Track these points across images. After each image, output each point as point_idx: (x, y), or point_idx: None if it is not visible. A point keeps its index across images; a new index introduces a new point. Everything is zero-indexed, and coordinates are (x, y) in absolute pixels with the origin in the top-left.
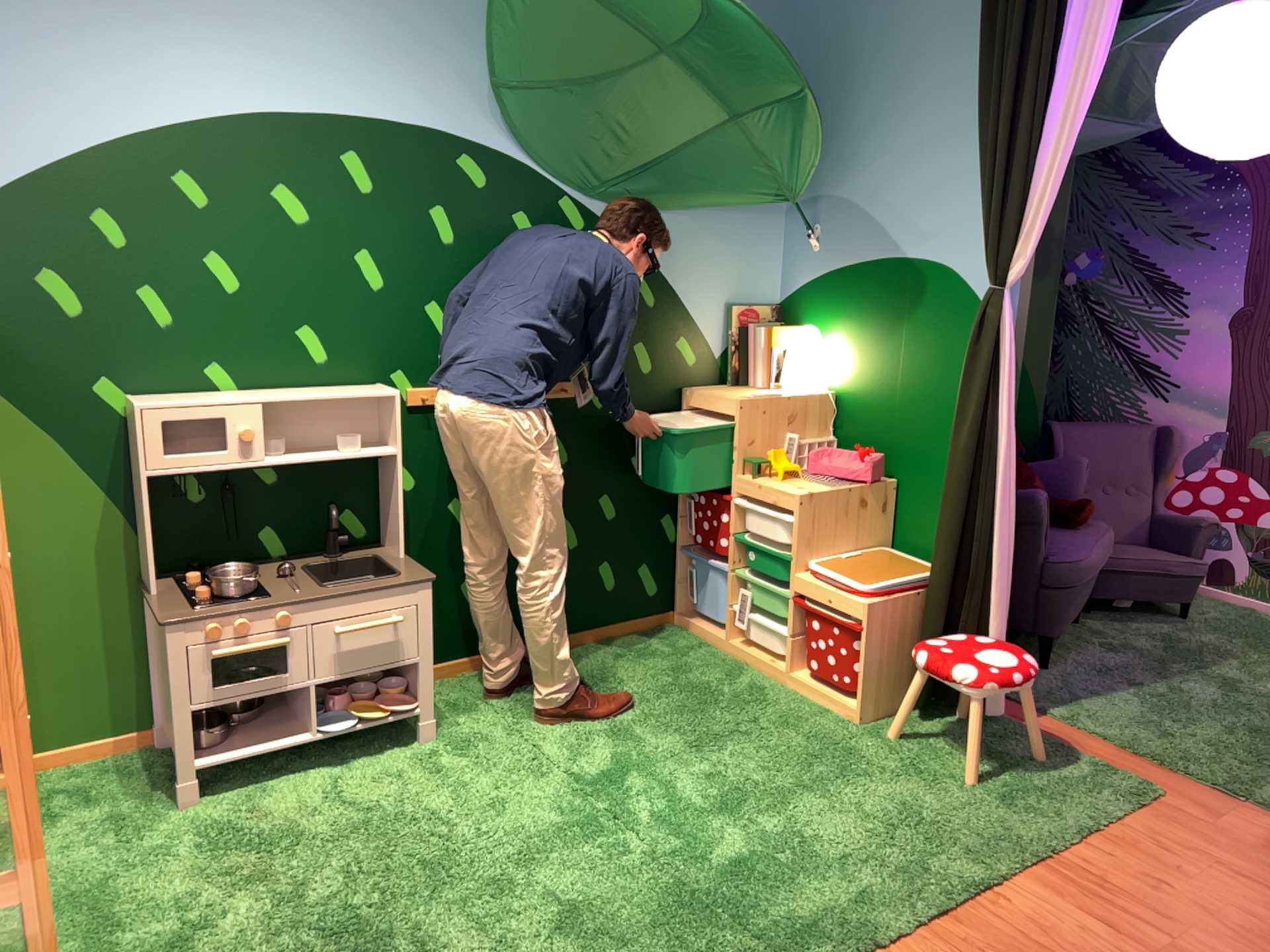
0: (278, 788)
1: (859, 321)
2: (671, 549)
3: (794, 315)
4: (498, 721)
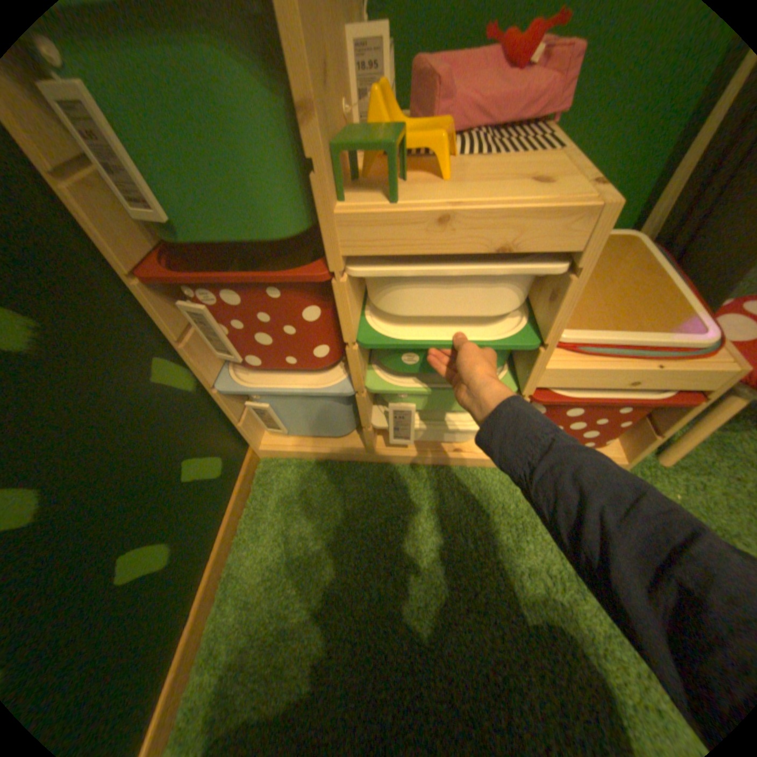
0: None
1: None
2: (203, 398)
3: None
4: None
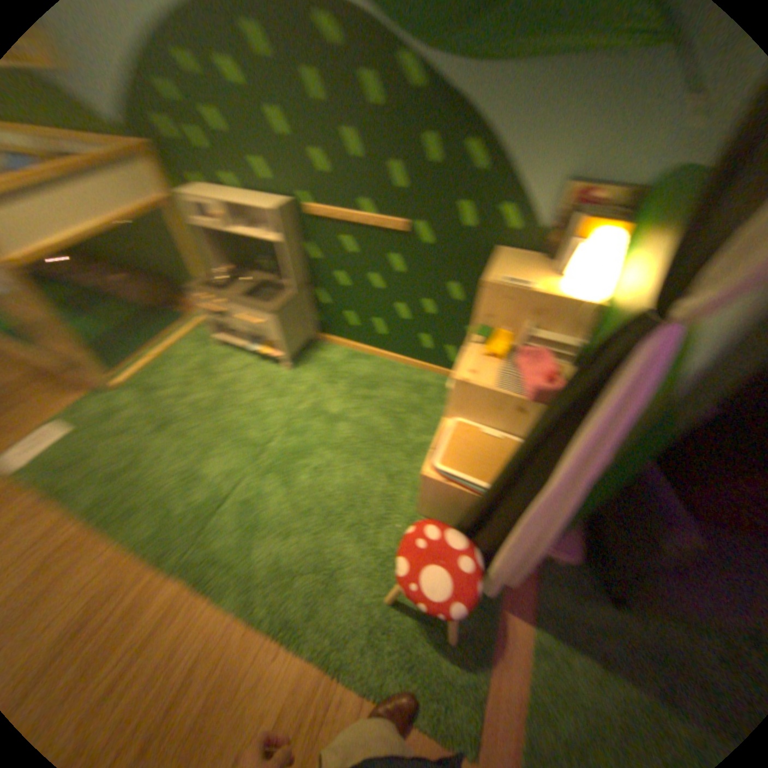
0: (234, 358)
1: (649, 246)
2: None
3: (640, 207)
4: (317, 379)
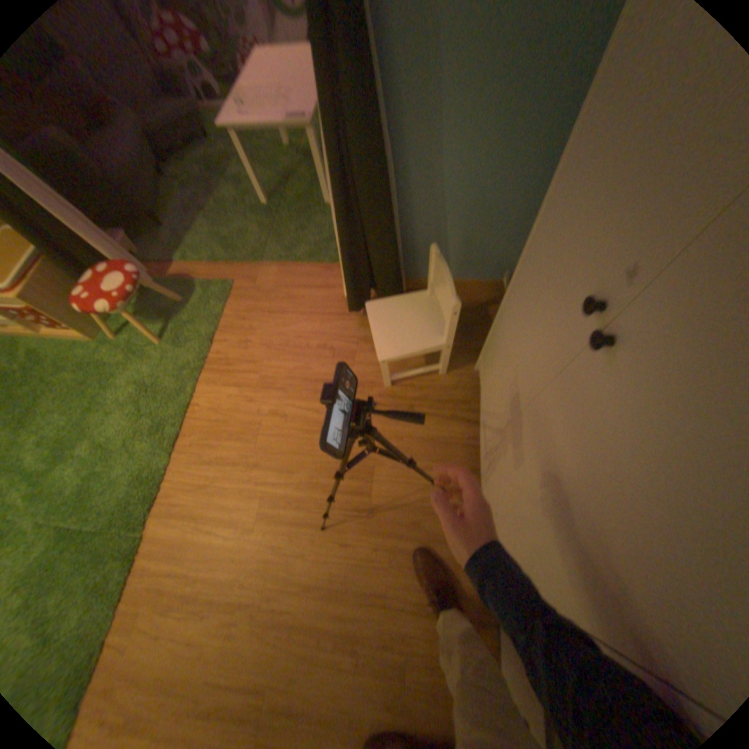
0: None
1: None
2: None
3: None
4: None
